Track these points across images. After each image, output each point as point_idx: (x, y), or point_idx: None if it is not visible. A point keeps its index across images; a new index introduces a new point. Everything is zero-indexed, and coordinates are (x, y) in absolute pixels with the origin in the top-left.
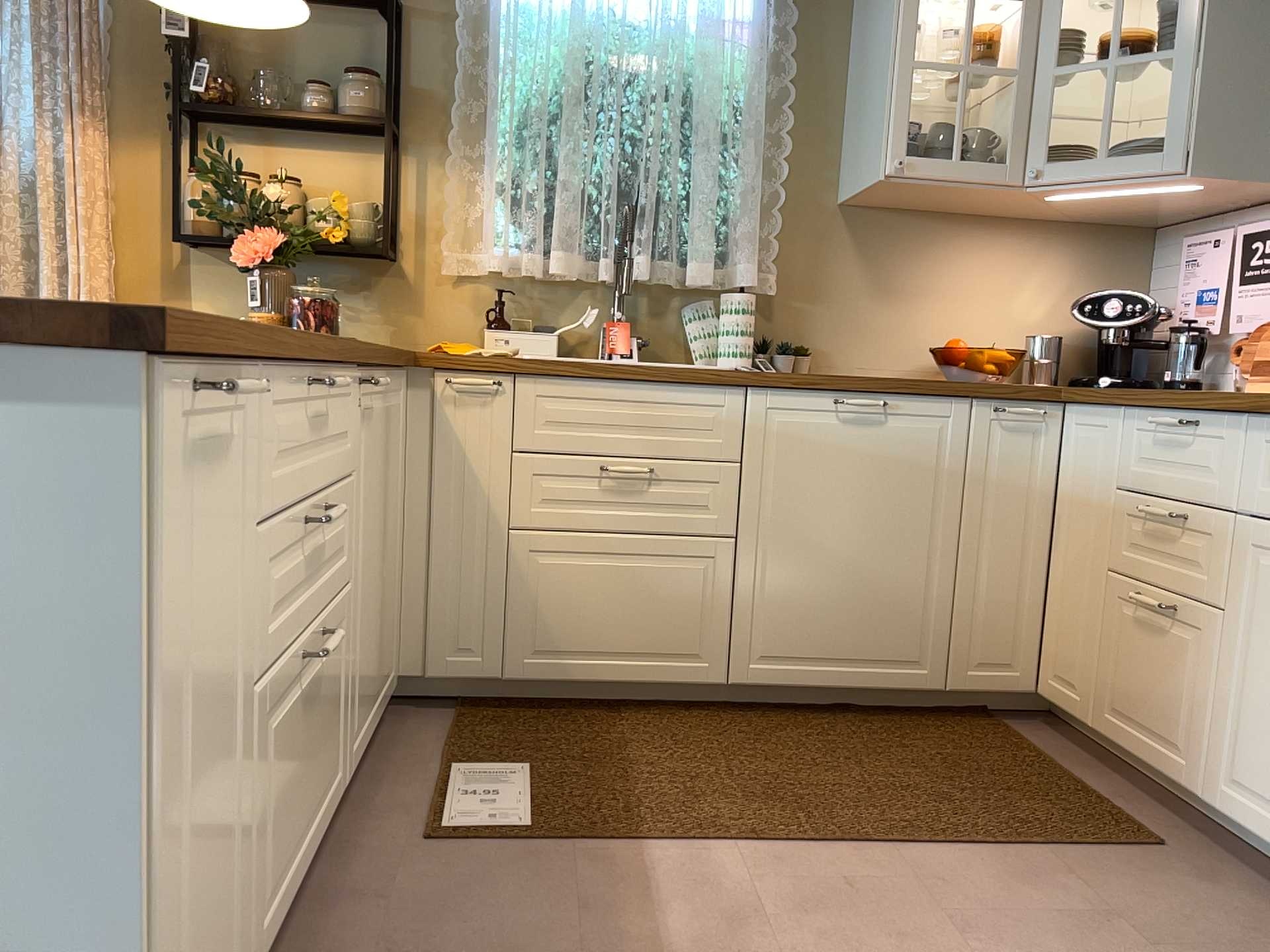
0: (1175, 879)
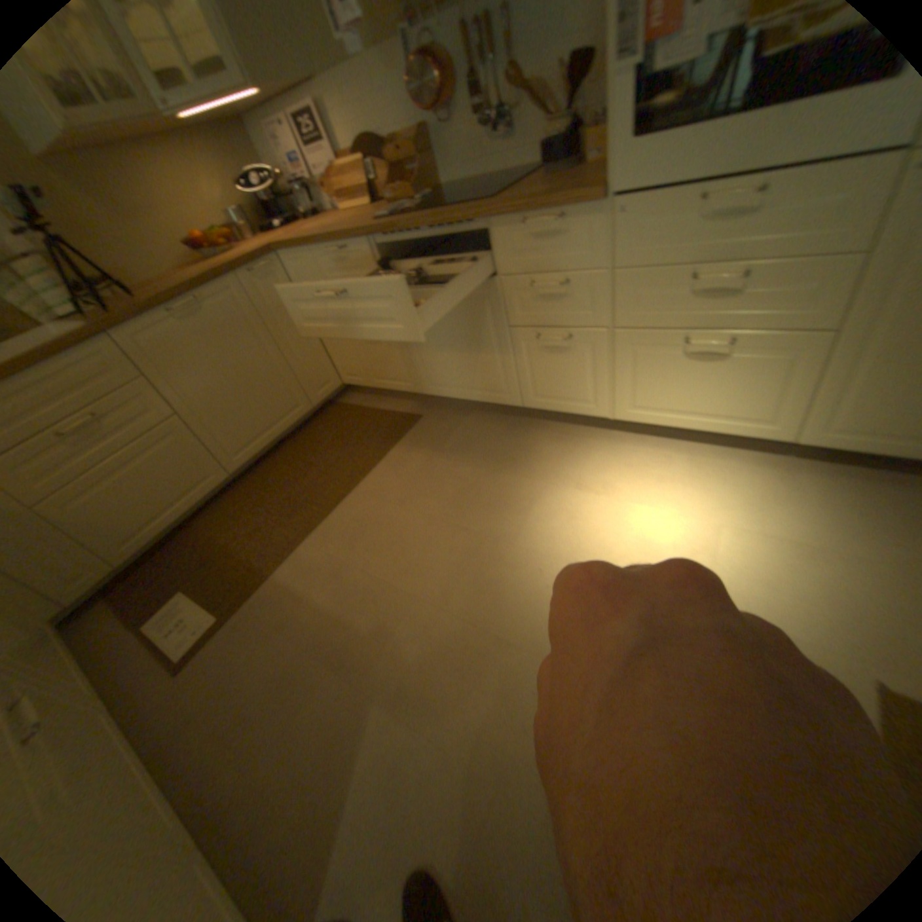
0: (430, 425)
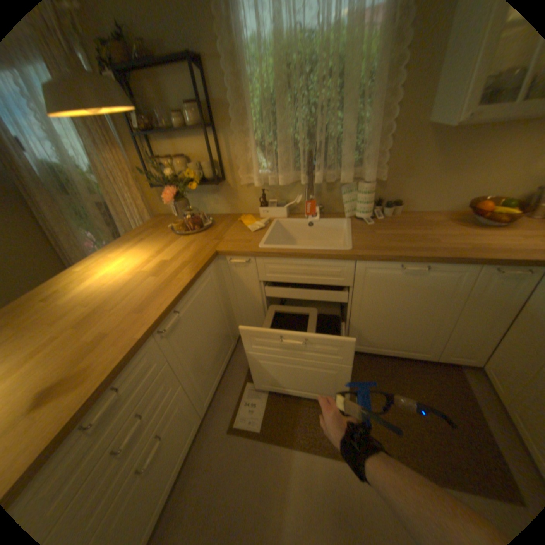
0: None
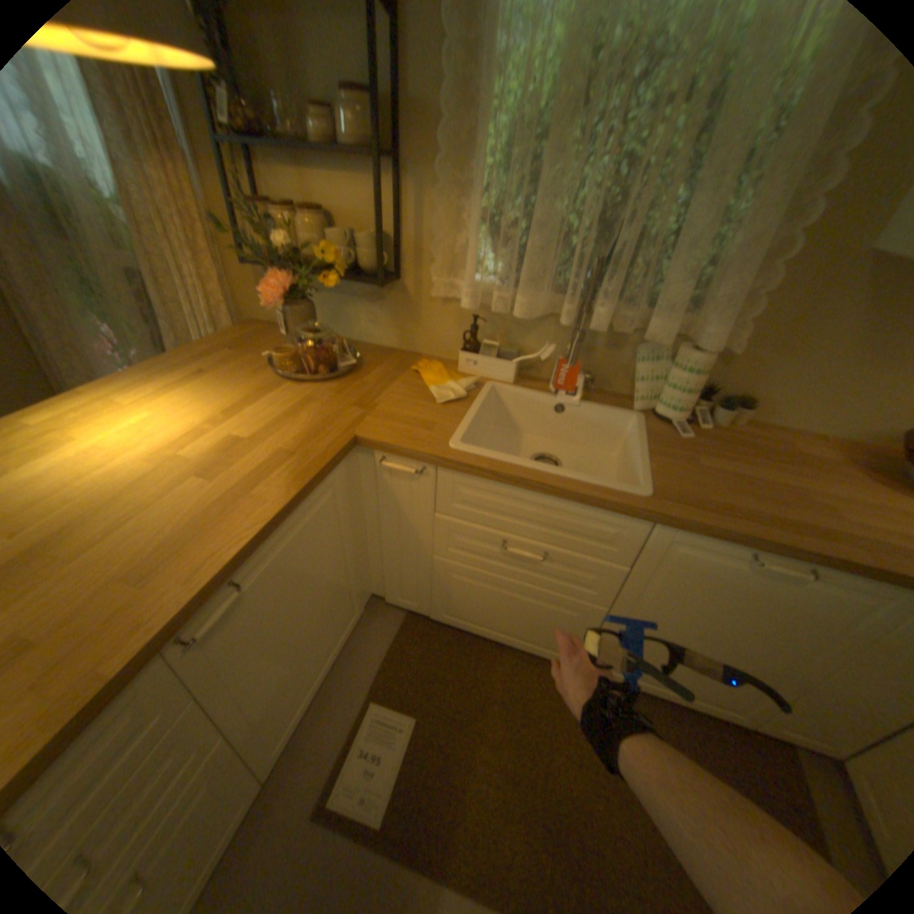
0: None
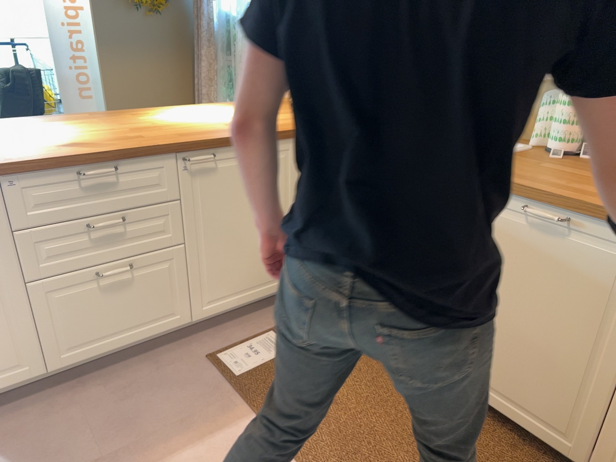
0: None
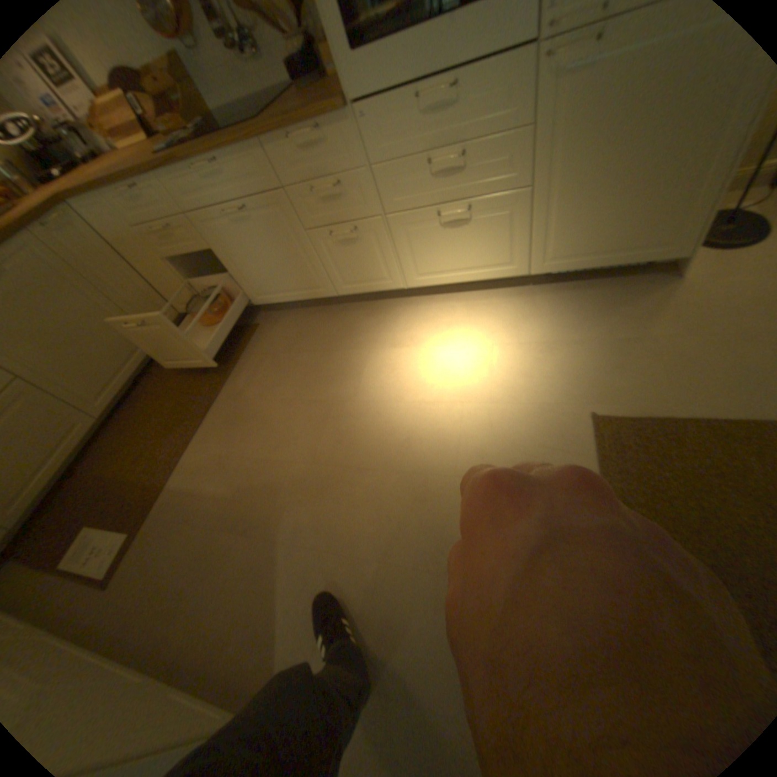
0: (270, 330)
